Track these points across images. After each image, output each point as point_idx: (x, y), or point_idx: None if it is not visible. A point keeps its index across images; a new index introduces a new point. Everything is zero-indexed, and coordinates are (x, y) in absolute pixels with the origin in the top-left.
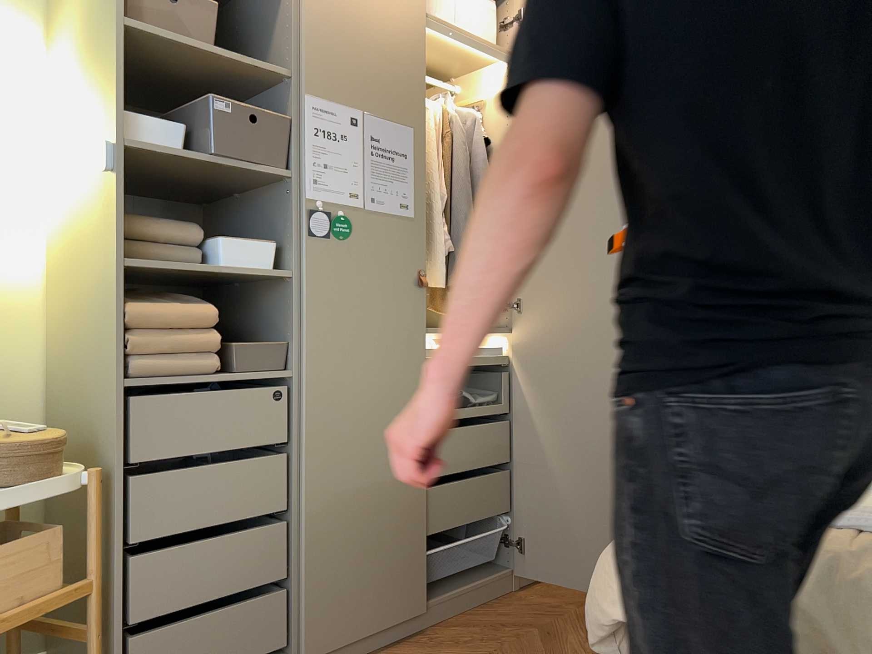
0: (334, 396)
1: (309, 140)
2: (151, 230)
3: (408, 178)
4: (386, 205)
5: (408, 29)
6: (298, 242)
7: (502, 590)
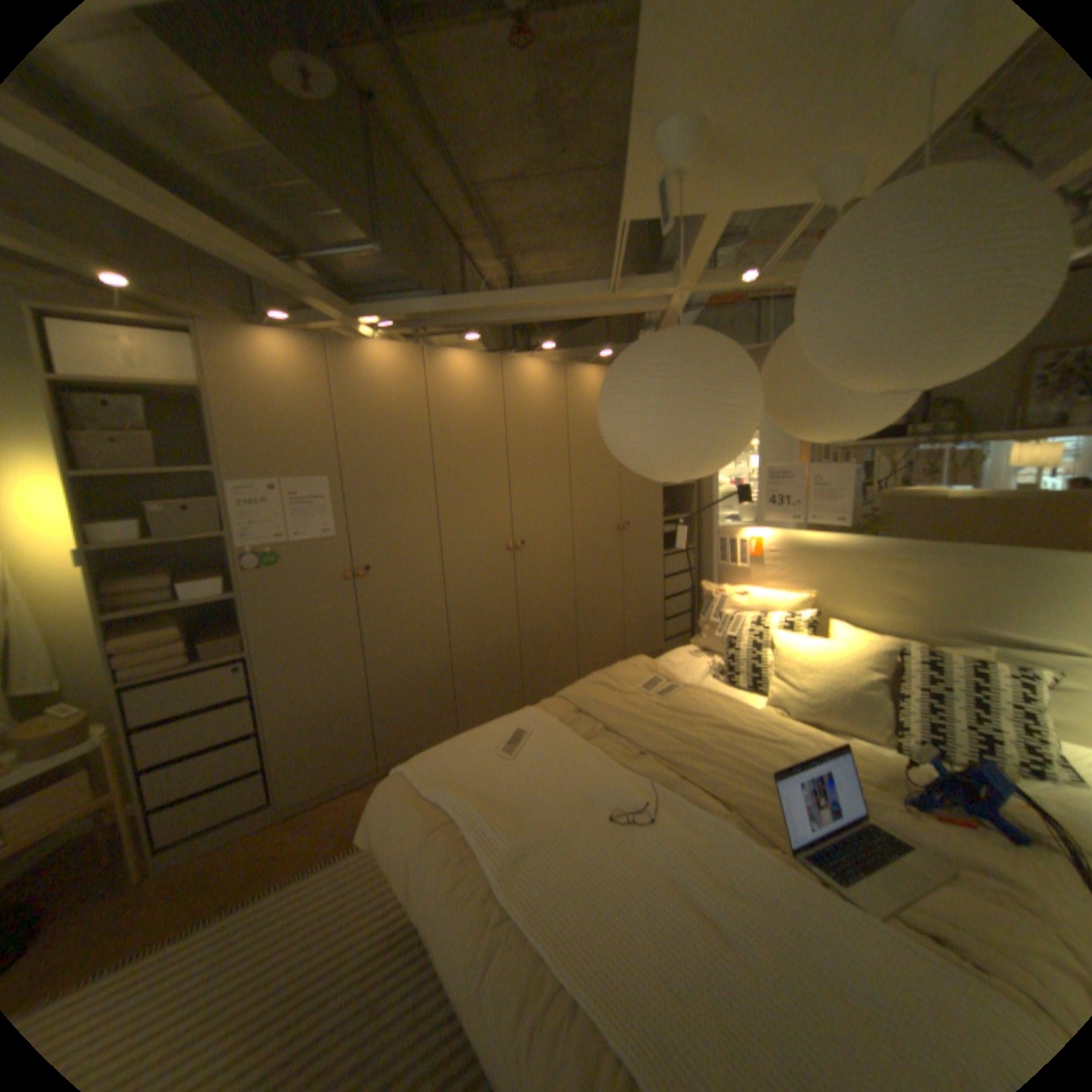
0: (280, 663)
1: (232, 511)
2: (128, 589)
3: (327, 513)
4: (308, 536)
5: (313, 409)
6: (236, 577)
7: None
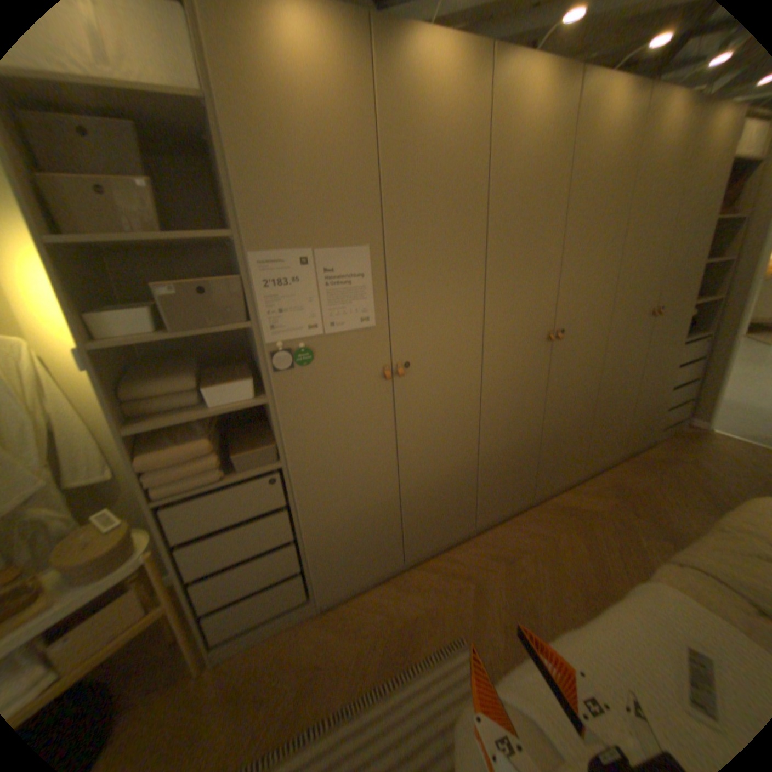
0: (318, 471)
1: (261, 293)
2: (153, 390)
3: (368, 295)
4: (347, 324)
5: (355, 142)
6: (269, 377)
7: (463, 538)
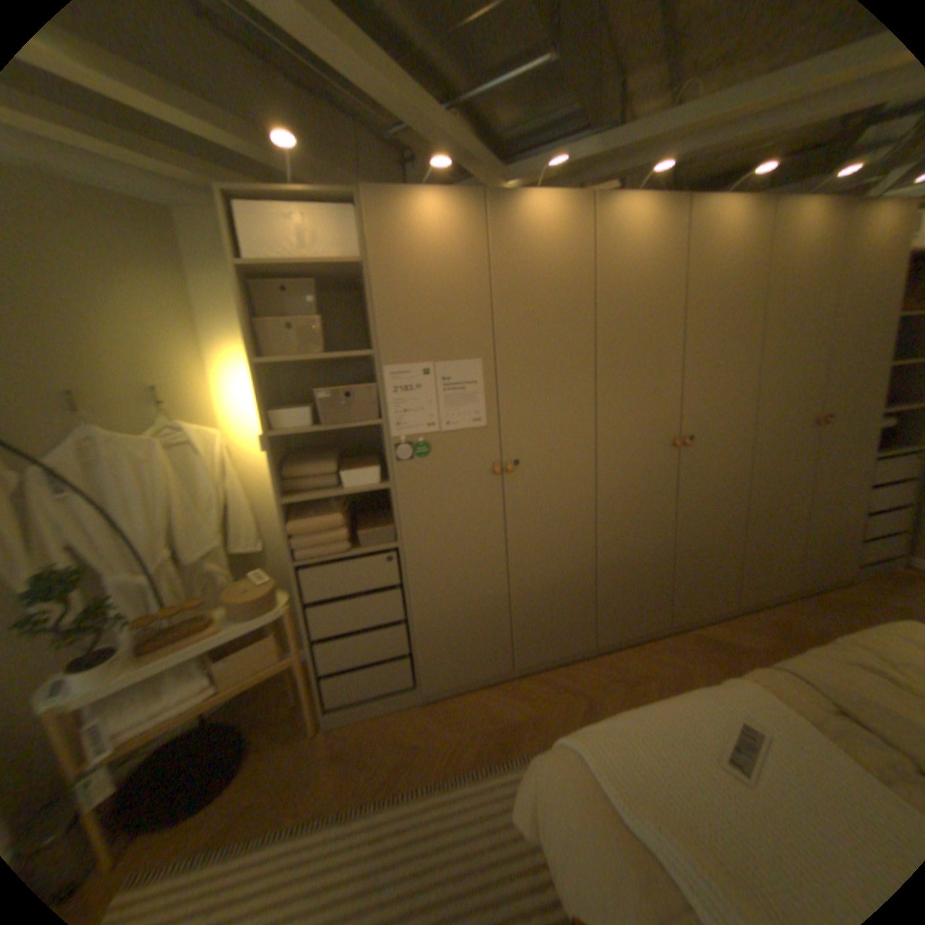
0: (431, 555)
1: (392, 397)
2: (306, 471)
3: (480, 399)
4: (461, 424)
5: (472, 280)
6: (393, 466)
7: (583, 656)
